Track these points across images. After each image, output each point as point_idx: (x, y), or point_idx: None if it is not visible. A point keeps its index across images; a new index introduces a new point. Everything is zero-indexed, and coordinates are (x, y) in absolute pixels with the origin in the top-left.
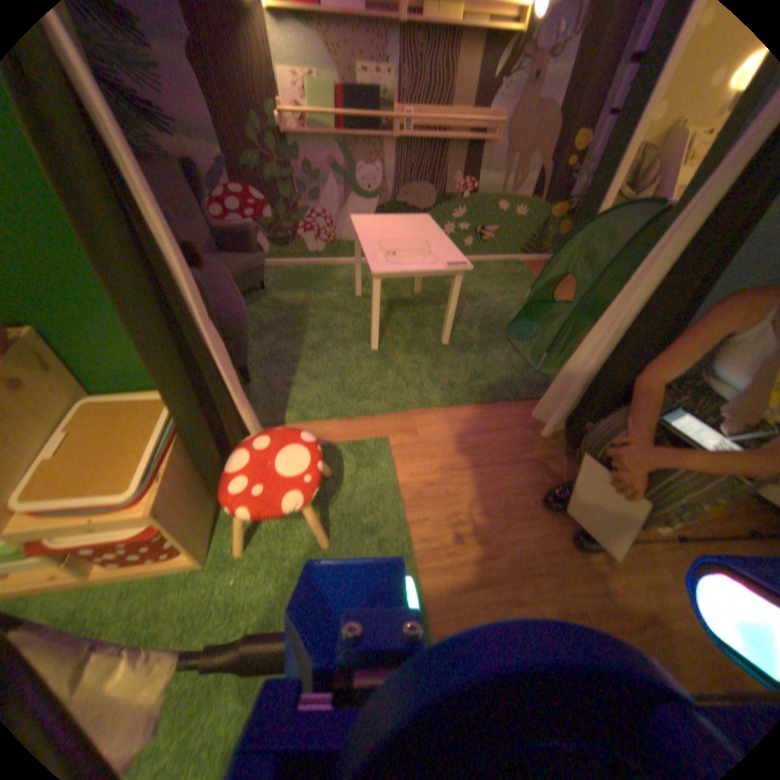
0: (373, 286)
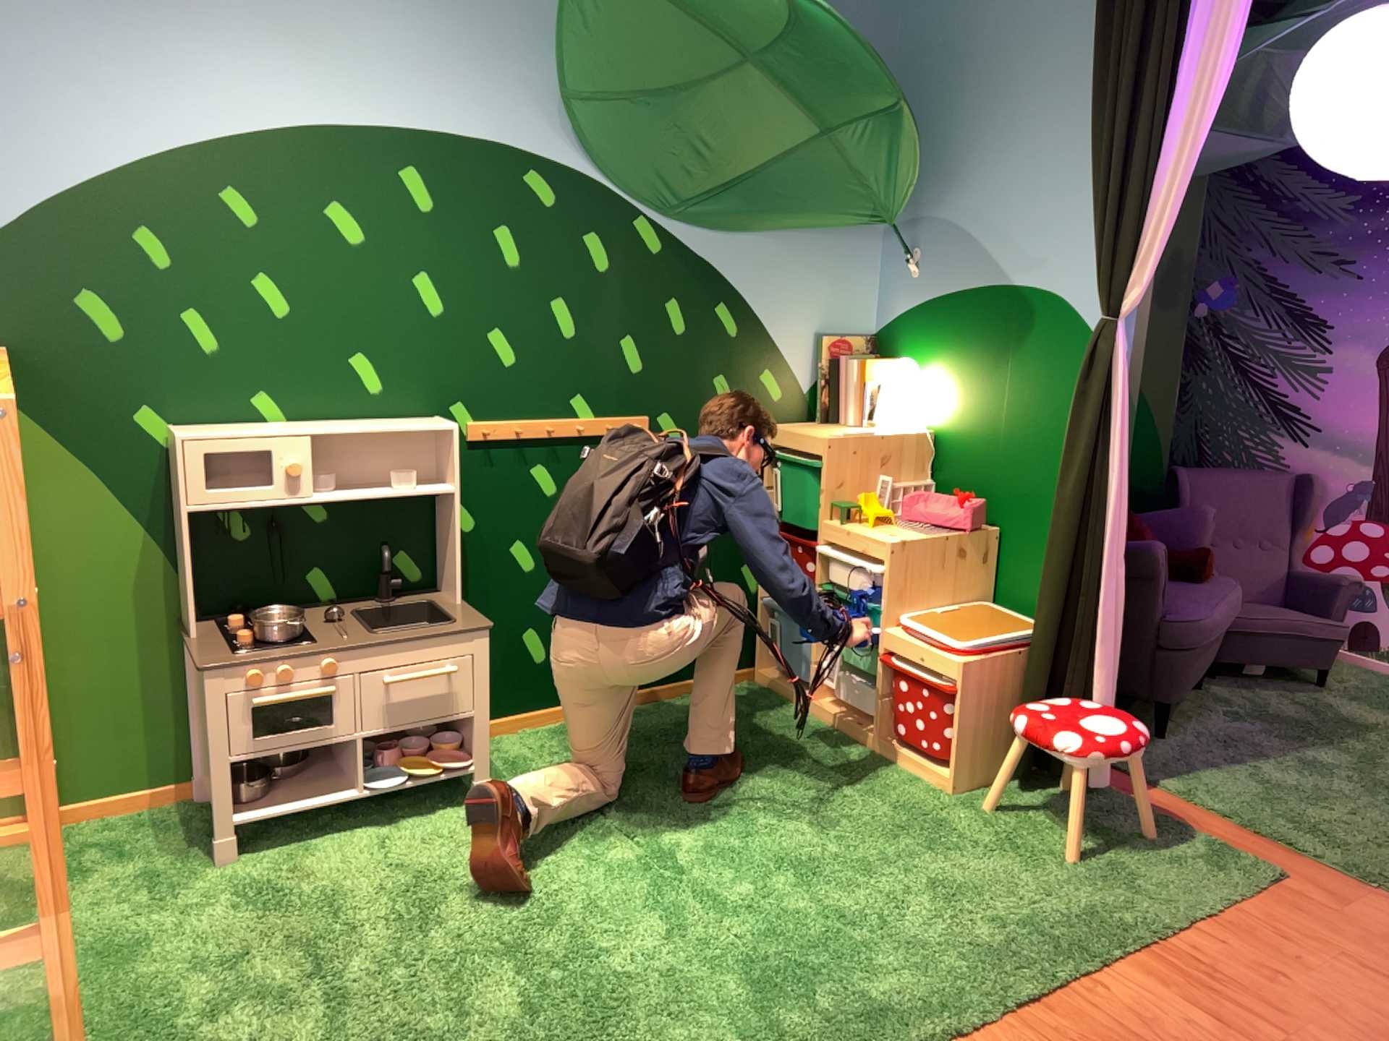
0: None
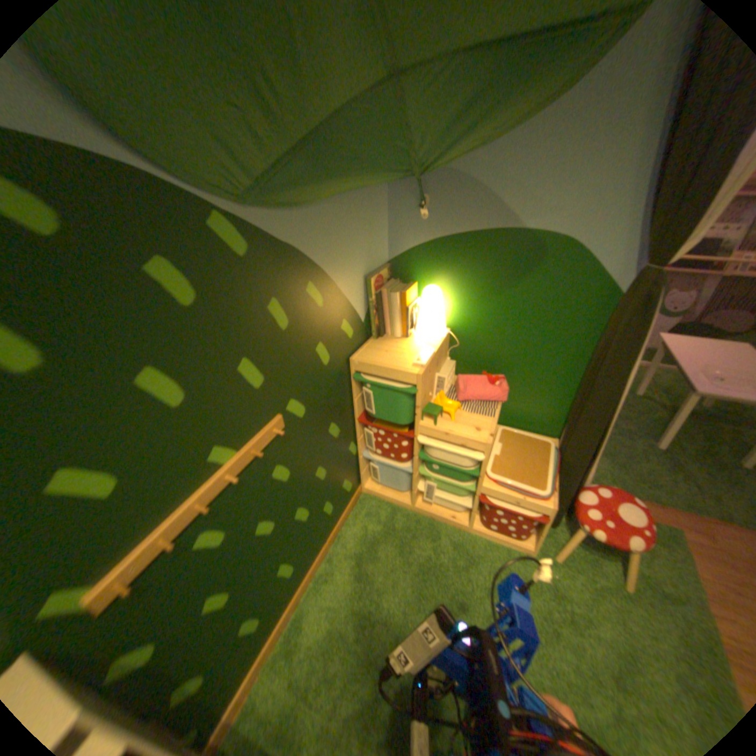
0: (693, 402)
